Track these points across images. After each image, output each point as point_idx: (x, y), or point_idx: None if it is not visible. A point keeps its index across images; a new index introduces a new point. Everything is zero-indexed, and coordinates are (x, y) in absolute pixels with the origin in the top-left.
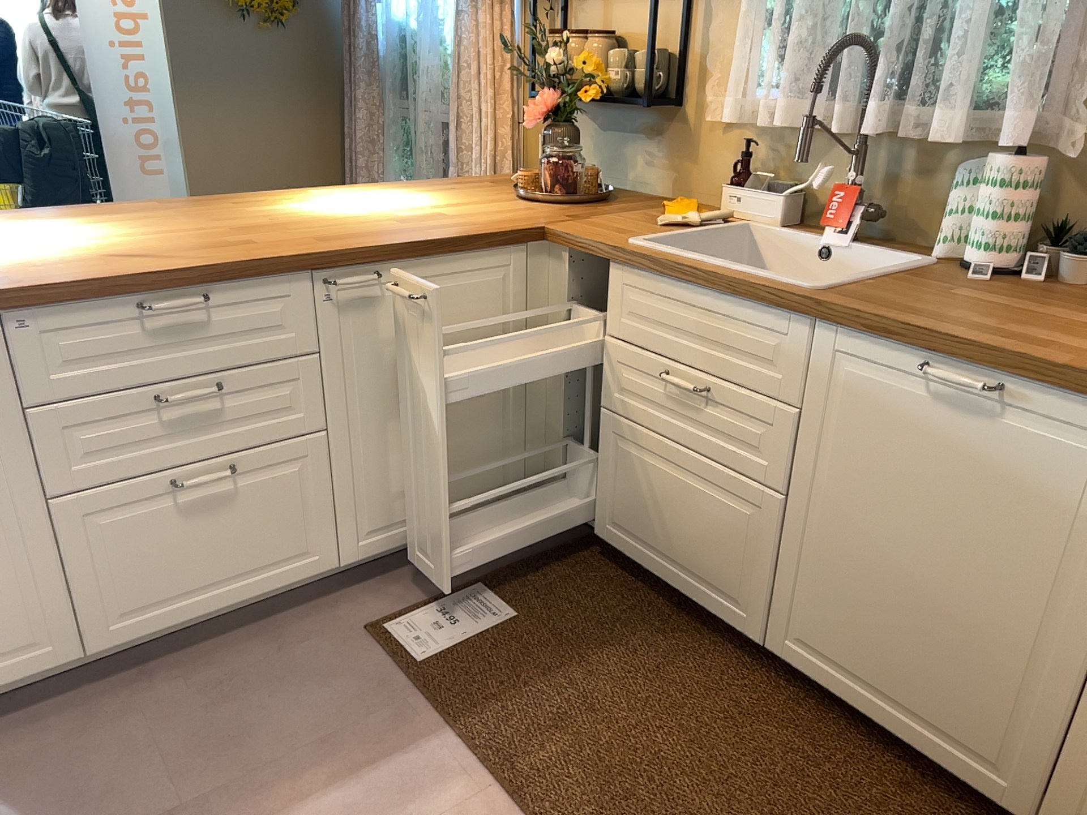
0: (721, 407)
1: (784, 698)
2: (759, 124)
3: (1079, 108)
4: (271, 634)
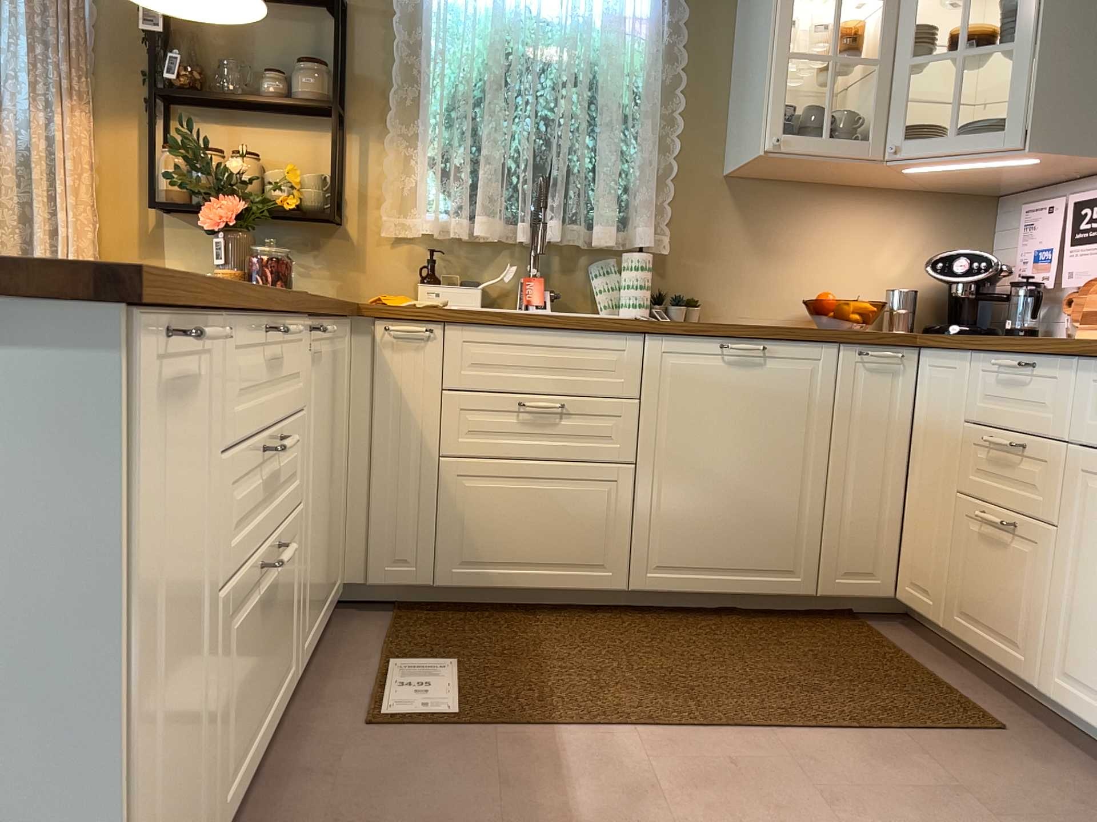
0: (573, 416)
1: (654, 621)
2: (455, 234)
3: (660, 226)
4: (289, 780)
